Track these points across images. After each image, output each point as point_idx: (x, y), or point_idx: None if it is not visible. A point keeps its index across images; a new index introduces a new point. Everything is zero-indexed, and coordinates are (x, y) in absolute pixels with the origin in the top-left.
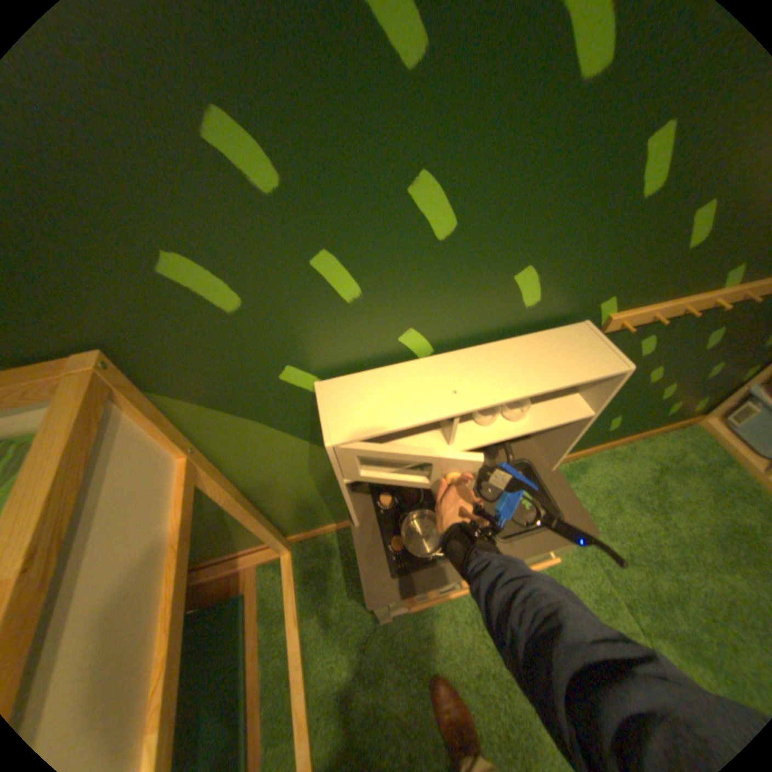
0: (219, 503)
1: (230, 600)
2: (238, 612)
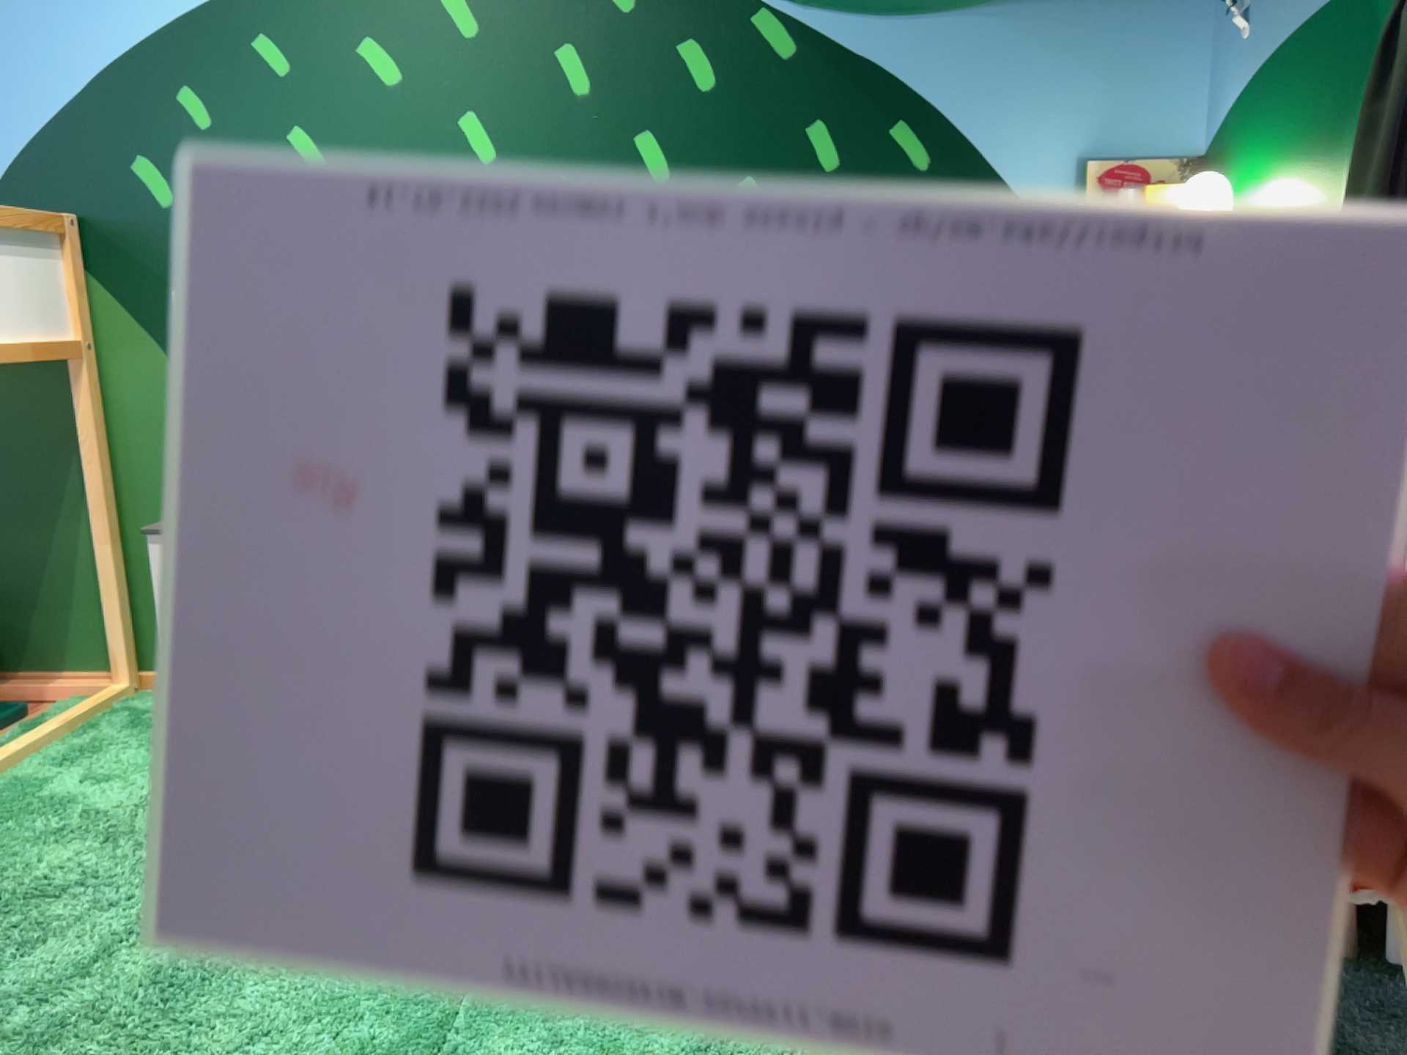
0: (80, 447)
1: (6, 714)
2: (5, 716)
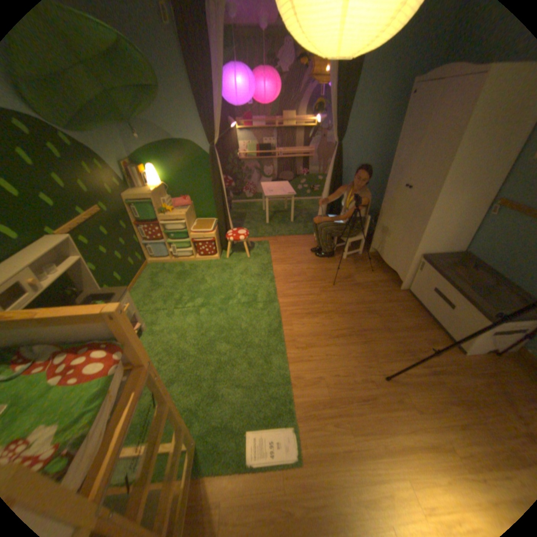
0: None
1: None
2: None
